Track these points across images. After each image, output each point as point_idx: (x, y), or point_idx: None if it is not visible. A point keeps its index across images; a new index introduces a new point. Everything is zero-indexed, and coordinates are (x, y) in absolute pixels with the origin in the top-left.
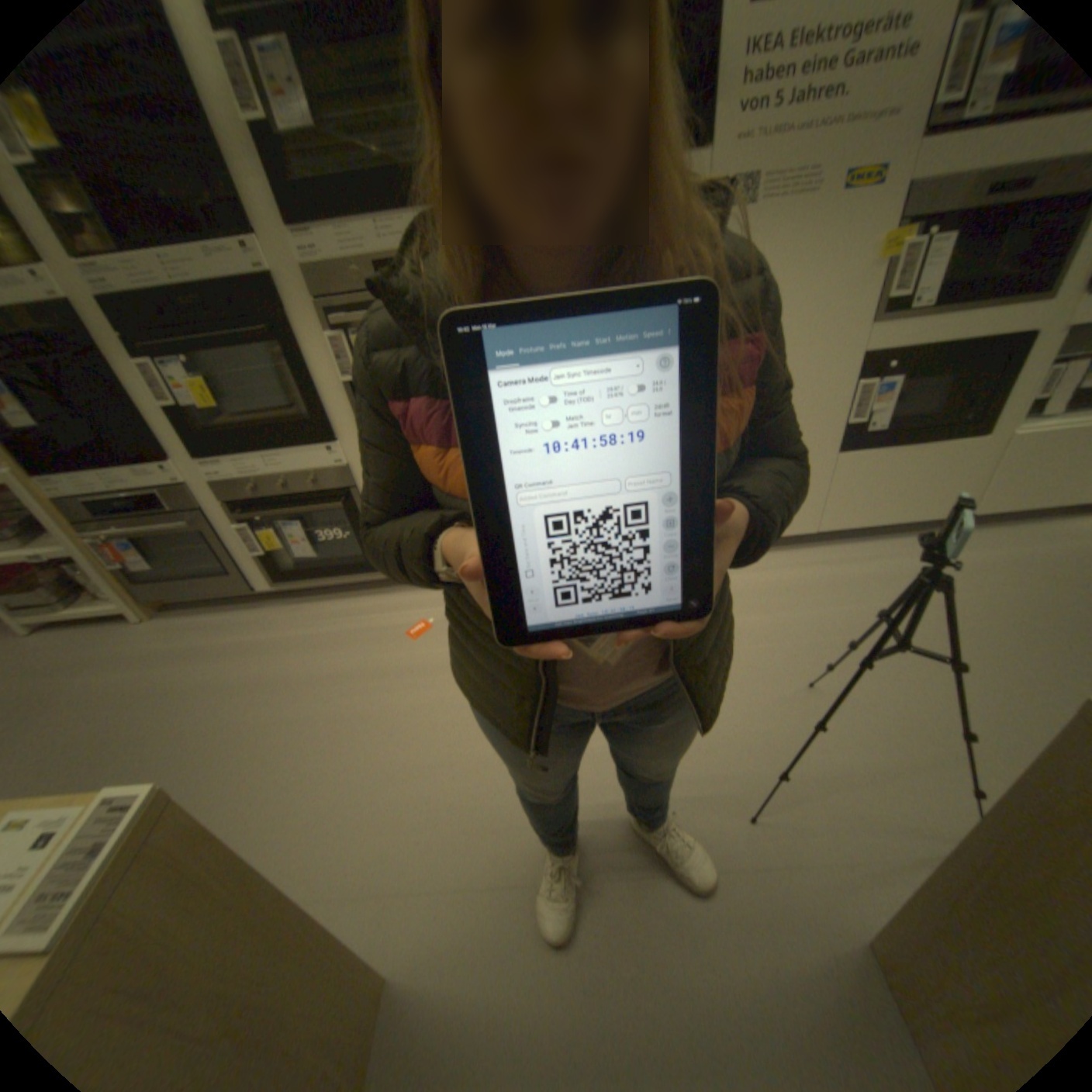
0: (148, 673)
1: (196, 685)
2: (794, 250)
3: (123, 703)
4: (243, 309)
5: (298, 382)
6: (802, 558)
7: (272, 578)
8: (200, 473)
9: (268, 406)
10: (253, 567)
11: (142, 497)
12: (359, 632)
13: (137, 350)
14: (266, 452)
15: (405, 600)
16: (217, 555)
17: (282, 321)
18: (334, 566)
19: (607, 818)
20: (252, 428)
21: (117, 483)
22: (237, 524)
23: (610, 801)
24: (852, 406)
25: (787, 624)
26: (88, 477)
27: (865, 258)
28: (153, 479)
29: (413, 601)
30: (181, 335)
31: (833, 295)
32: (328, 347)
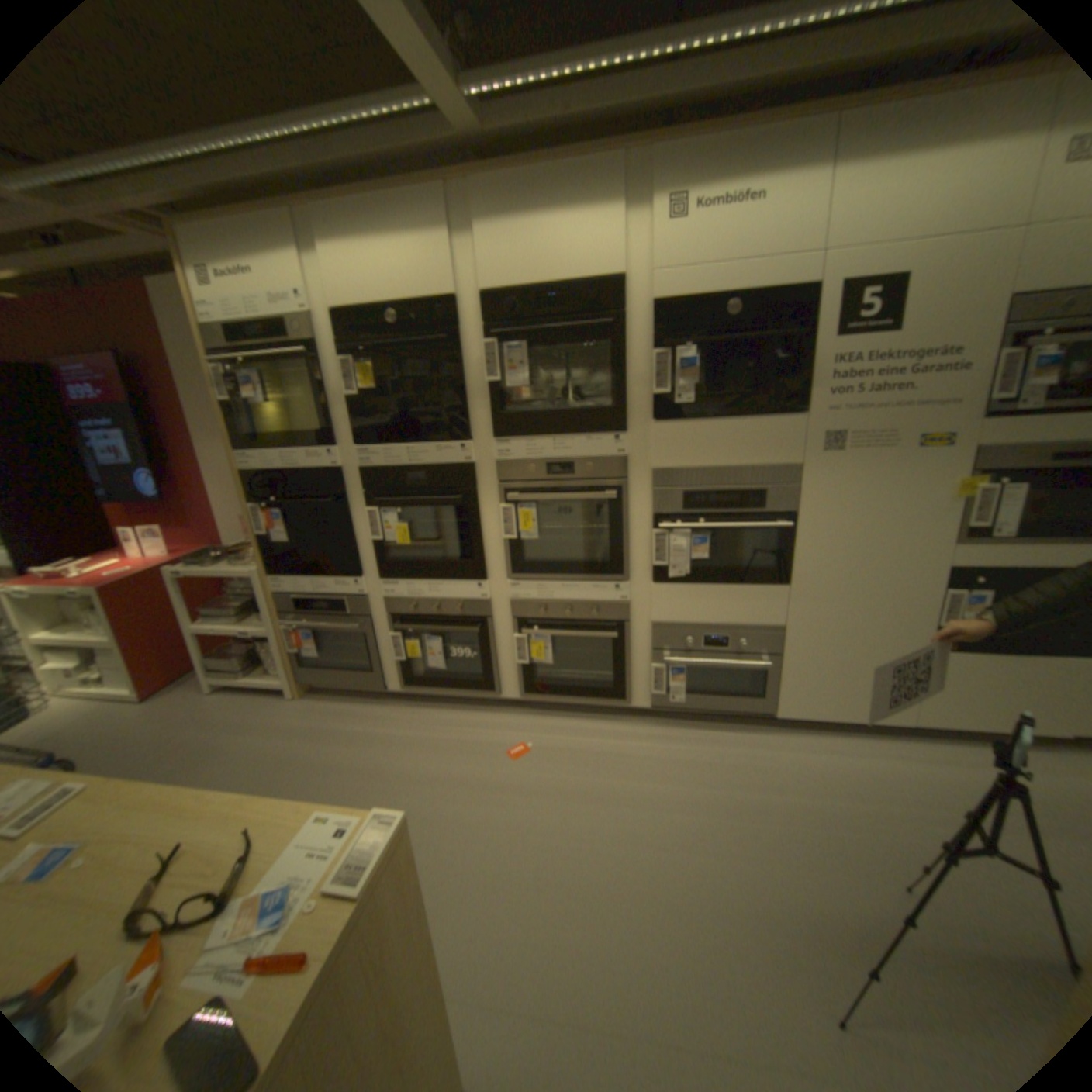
0: (292, 746)
1: (328, 764)
2: (878, 484)
3: (270, 768)
4: (450, 484)
5: (472, 535)
6: (902, 752)
7: (402, 681)
8: (381, 590)
9: (443, 548)
10: (393, 669)
11: (334, 601)
12: (466, 744)
13: (373, 502)
14: (433, 581)
15: (508, 721)
16: (370, 655)
17: (473, 494)
18: (454, 680)
19: (686, 983)
20: (428, 562)
21: (321, 588)
22: (395, 632)
23: (690, 966)
24: (944, 611)
25: (884, 819)
26: (304, 581)
27: (944, 495)
28: (347, 589)
29: (515, 724)
30: (403, 496)
31: (917, 519)
32: (500, 514)
